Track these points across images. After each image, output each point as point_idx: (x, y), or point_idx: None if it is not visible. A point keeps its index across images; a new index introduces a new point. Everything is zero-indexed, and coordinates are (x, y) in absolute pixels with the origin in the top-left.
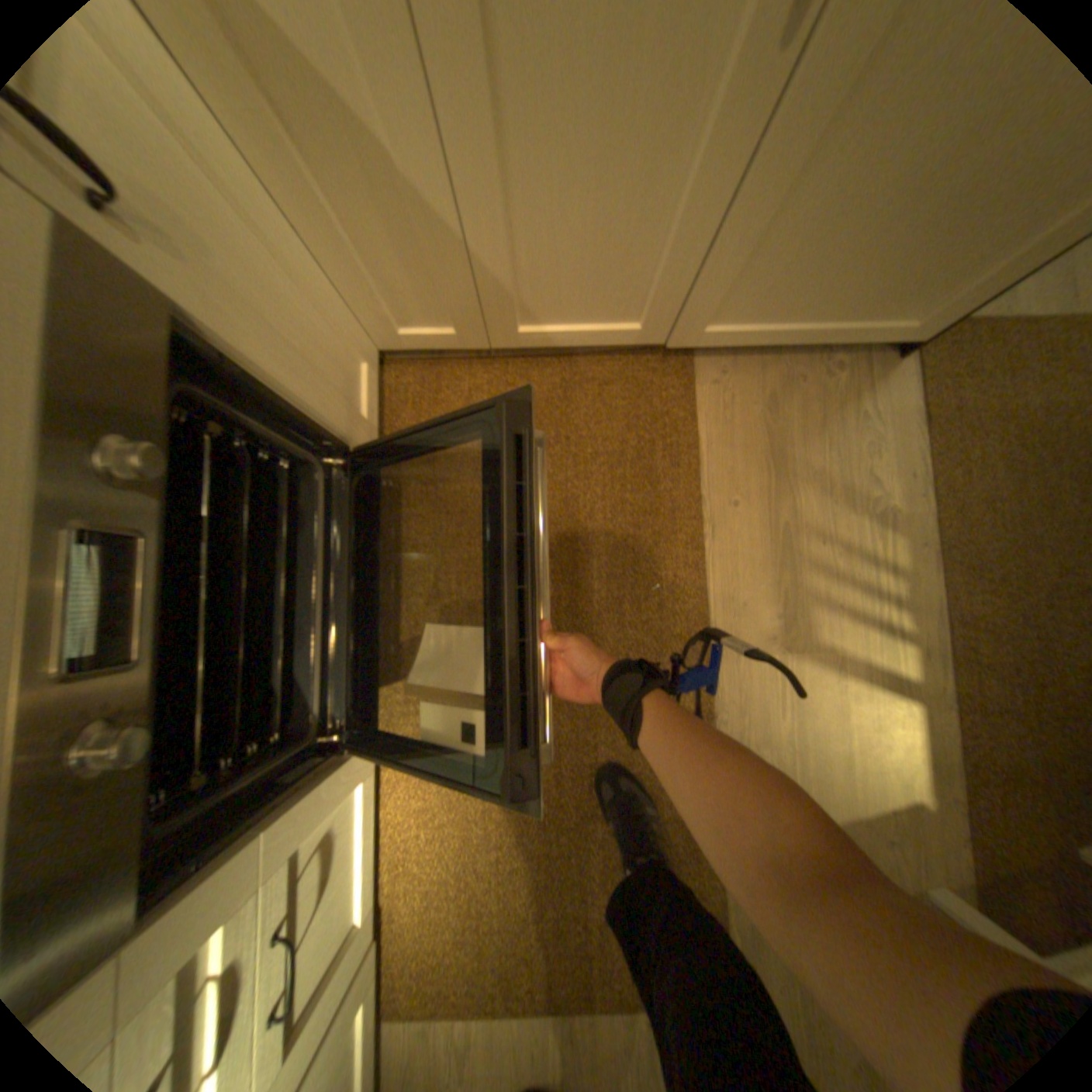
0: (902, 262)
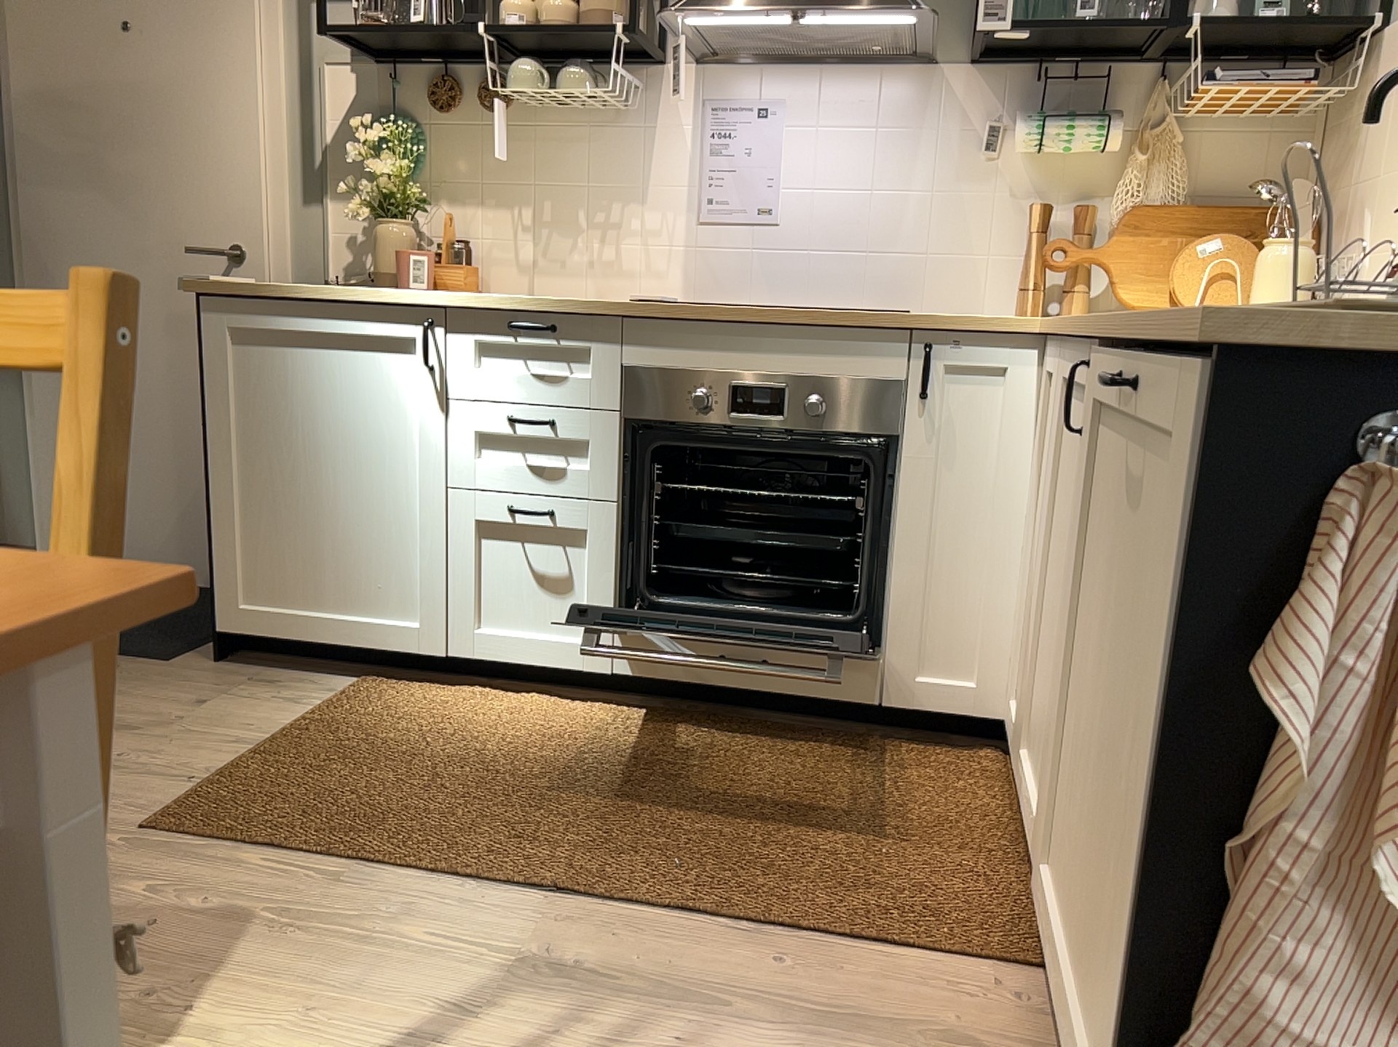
0: (1108, 858)
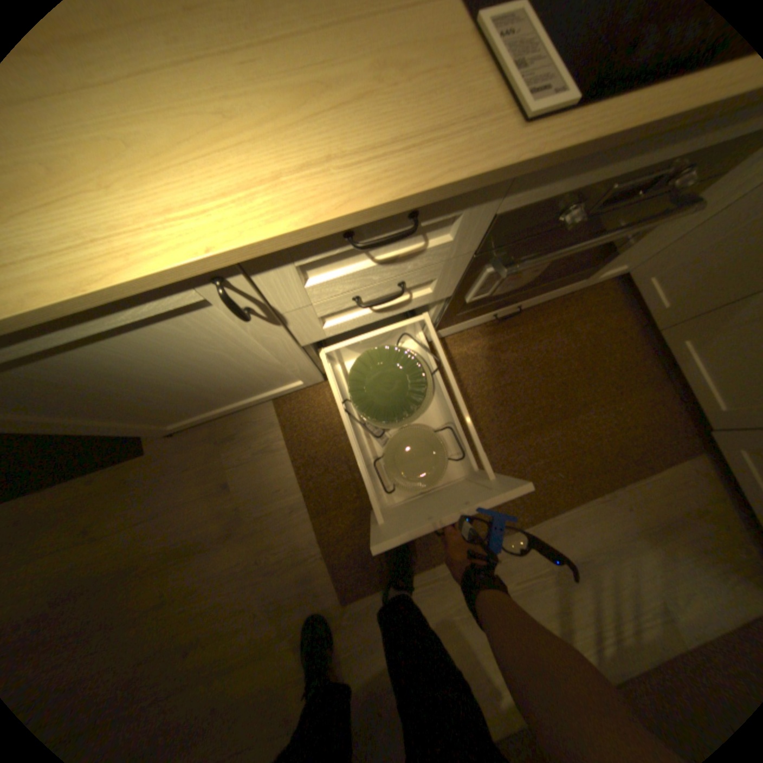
0: None
